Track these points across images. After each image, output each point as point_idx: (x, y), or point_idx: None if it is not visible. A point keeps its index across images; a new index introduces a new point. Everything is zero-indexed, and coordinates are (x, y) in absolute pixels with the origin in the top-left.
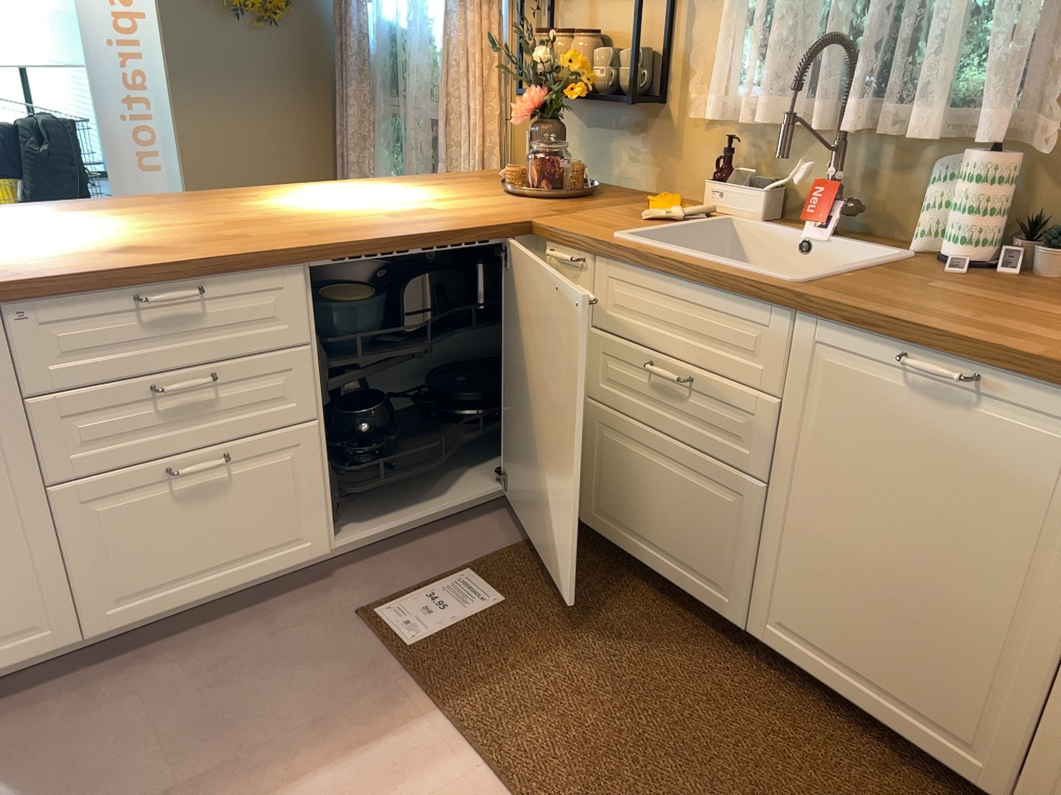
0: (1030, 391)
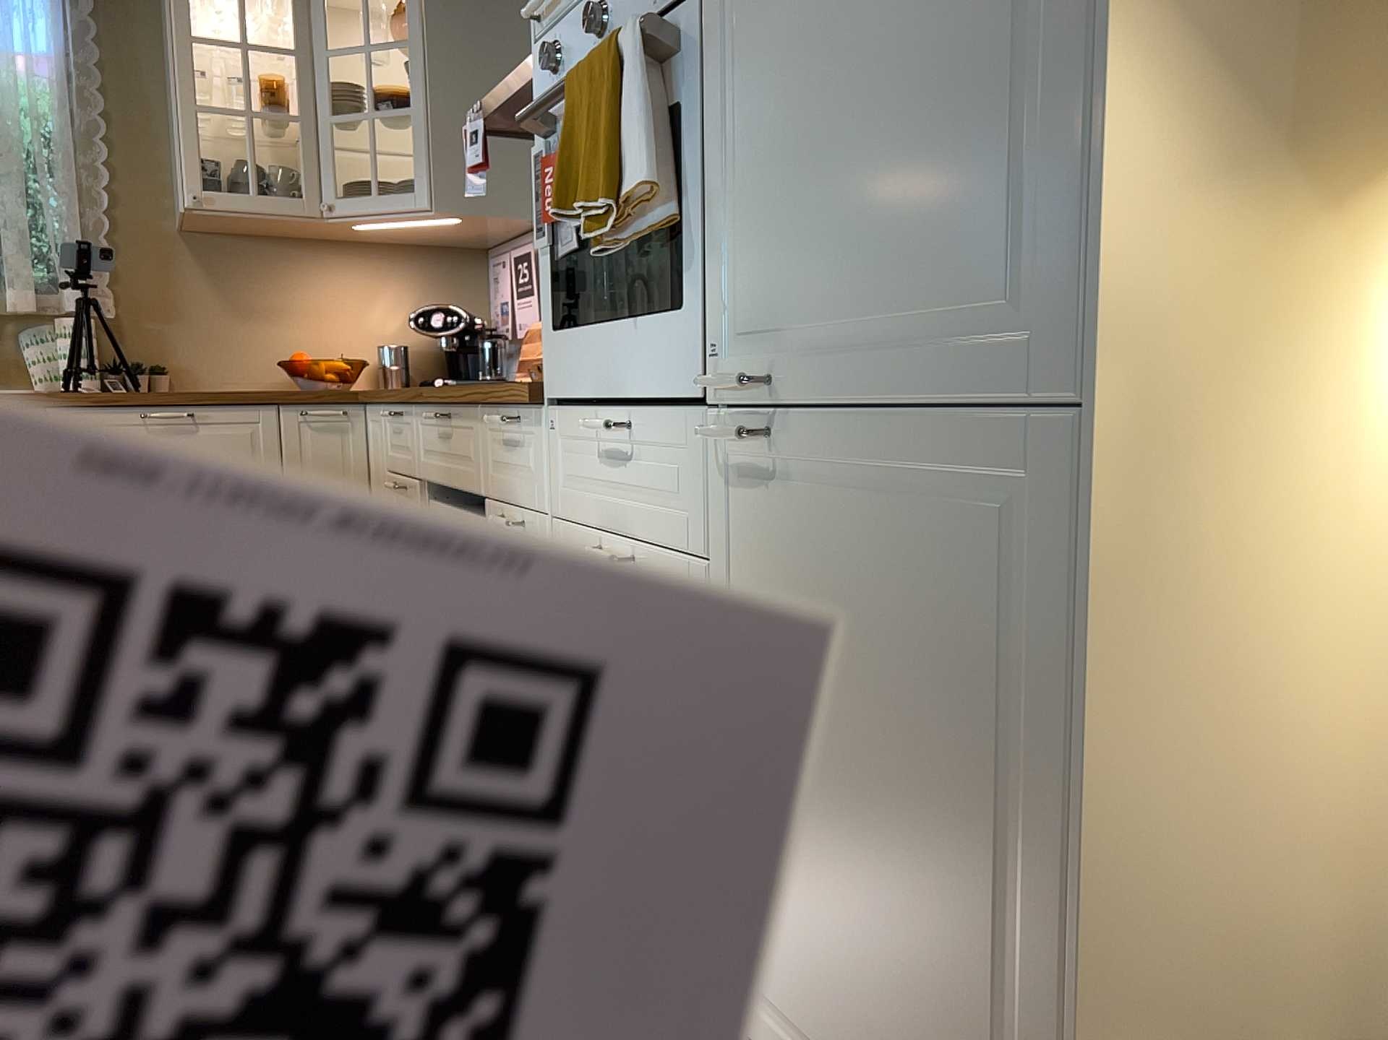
0: (222, 412)
